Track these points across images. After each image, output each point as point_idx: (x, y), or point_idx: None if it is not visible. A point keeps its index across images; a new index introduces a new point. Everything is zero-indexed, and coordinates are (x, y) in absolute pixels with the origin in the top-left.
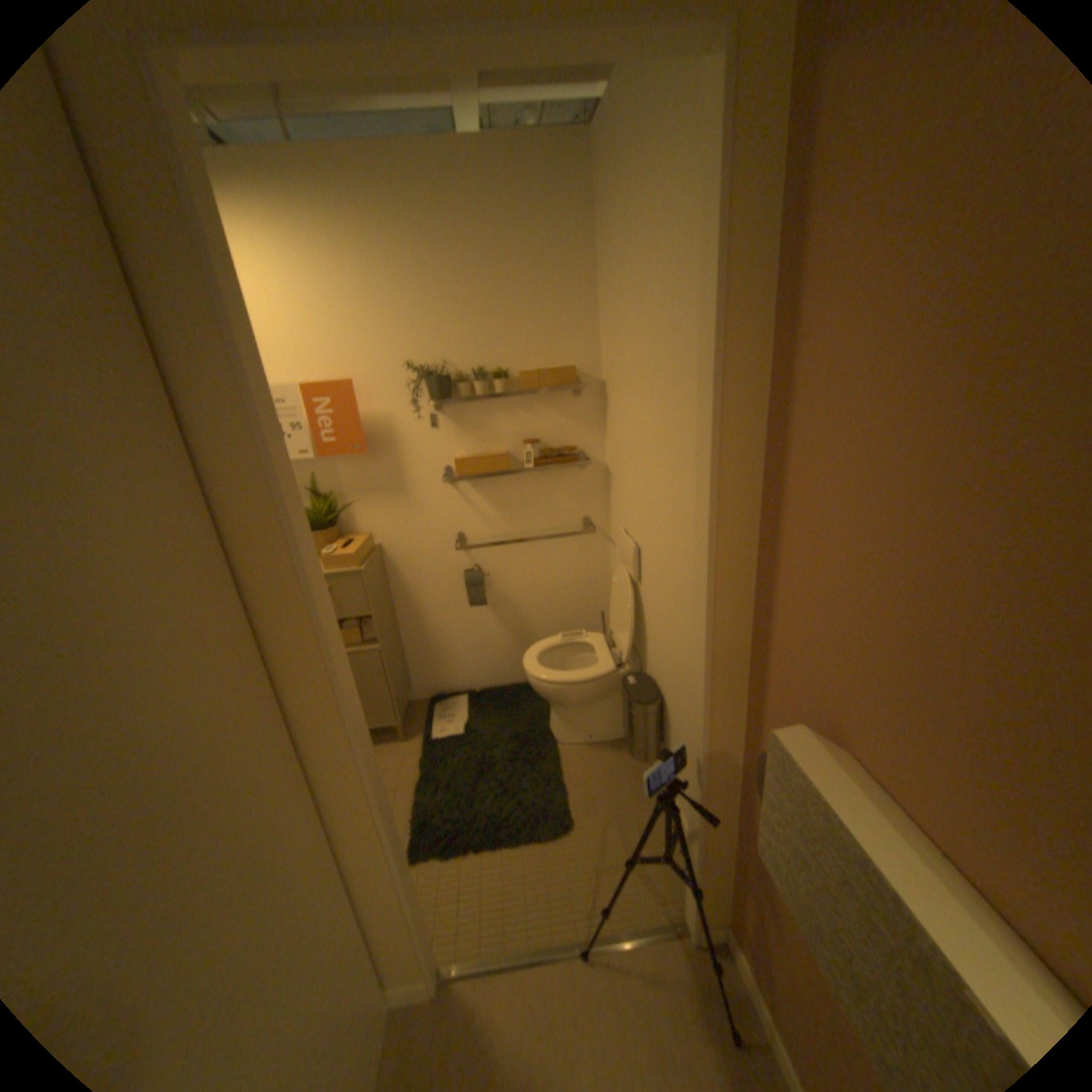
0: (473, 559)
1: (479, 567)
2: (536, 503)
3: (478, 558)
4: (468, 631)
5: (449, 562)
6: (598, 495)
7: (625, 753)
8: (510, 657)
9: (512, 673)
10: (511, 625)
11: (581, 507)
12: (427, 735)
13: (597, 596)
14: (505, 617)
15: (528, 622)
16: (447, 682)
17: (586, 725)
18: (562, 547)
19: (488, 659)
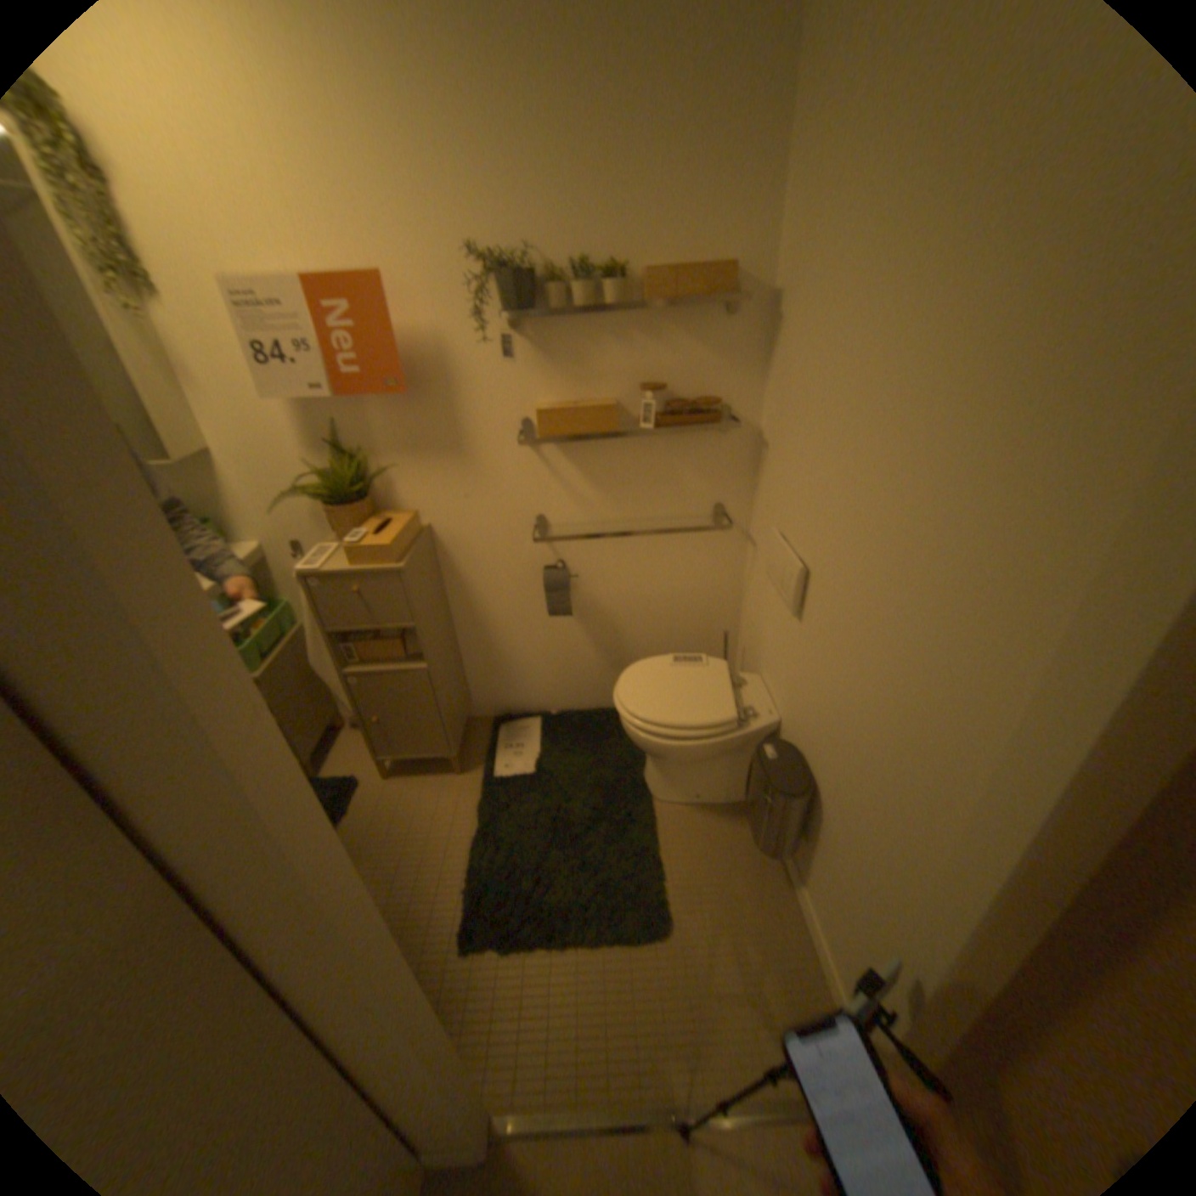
0: (555, 550)
1: (563, 561)
2: (650, 477)
3: (562, 550)
4: (544, 640)
5: (522, 553)
6: (741, 471)
7: (742, 822)
8: (597, 675)
9: (598, 693)
10: (601, 637)
11: (713, 487)
12: (488, 769)
13: (719, 608)
14: (593, 627)
15: (623, 635)
16: (515, 698)
17: (693, 781)
18: (680, 542)
19: (568, 676)
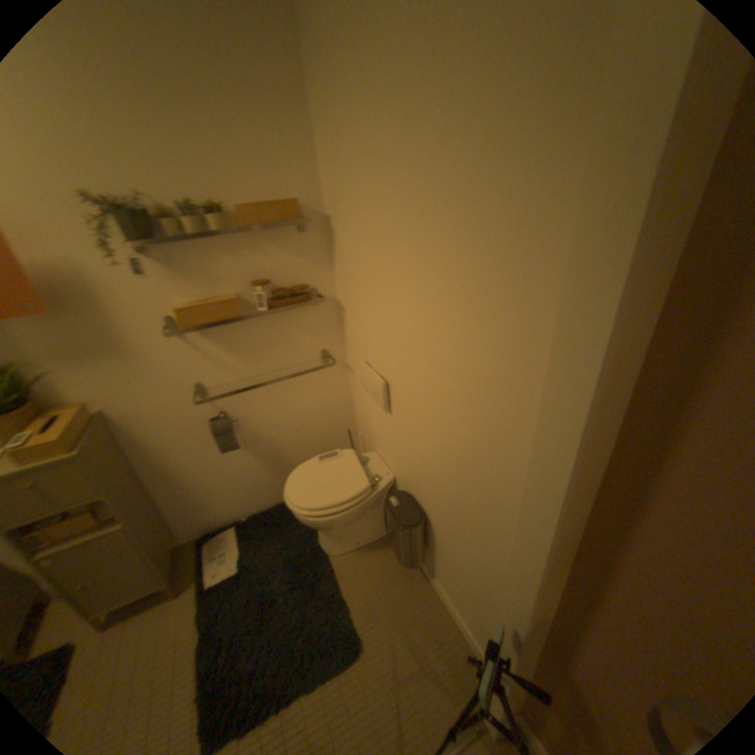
0: (214, 406)
1: (222, 413)
2: (272, 342)
3: (219, 404)
4: (221, 472)
5: (187, 414)
6: (331, 328)
7: (387, 550)
8: (268, 484)
9: (272, 495)
10: (264, 457)
11: (316, 341)
12: (196, 587)
13: (339, 415)
14: (257, 452)
15: (280, 451)
16: (208, 521)
17: (351, 535)
18: (304, 380)
19: (246, 491)
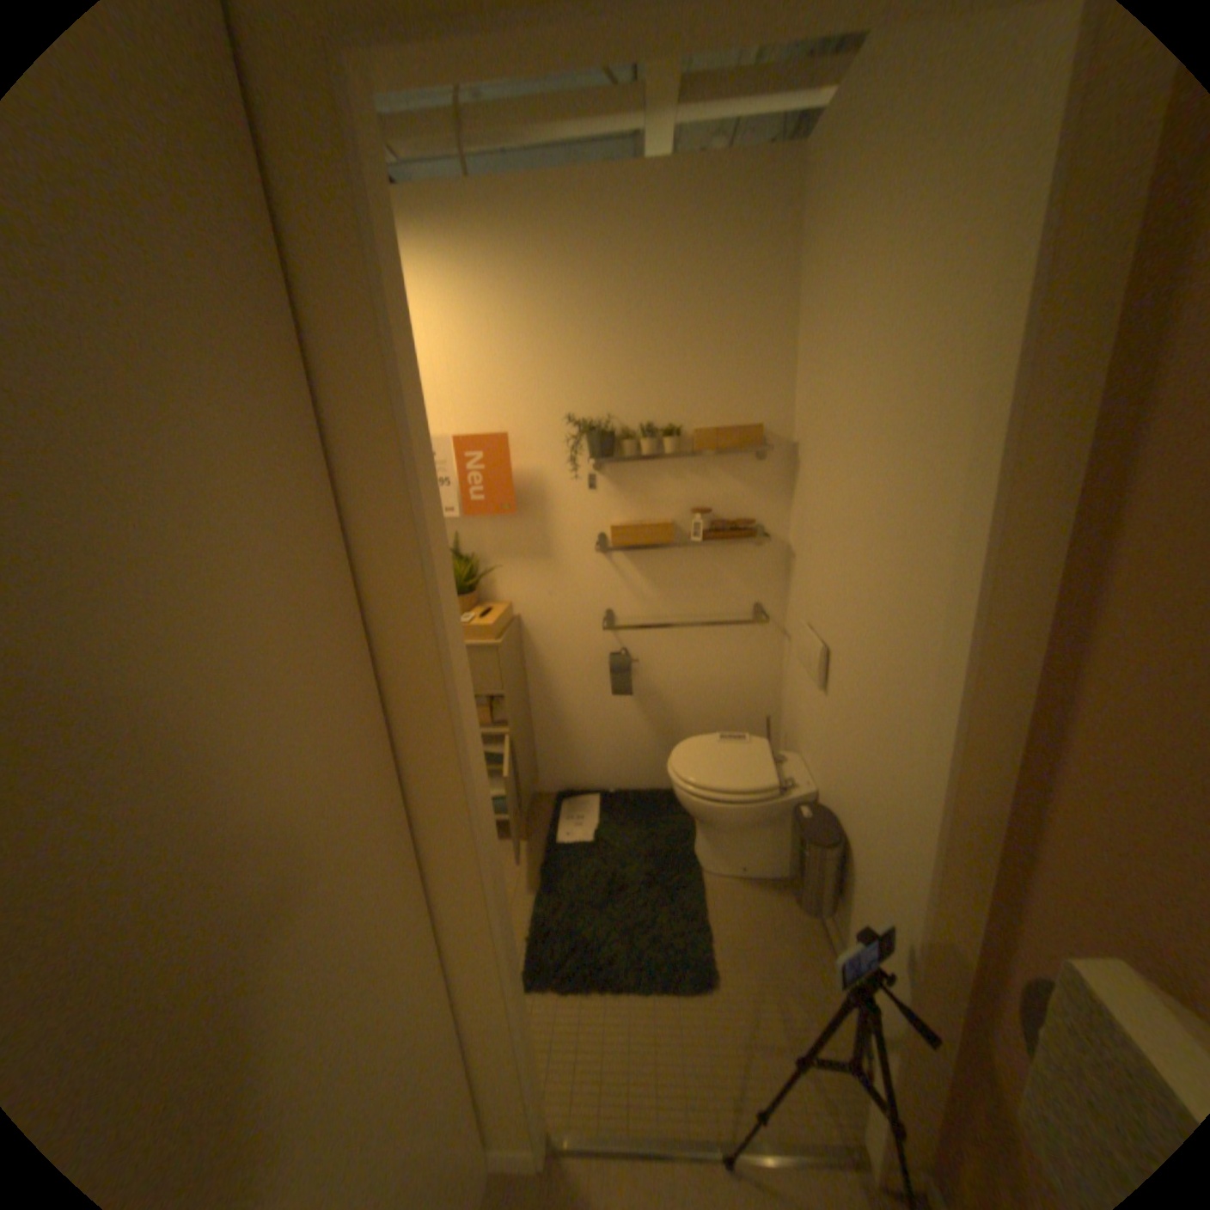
0: (620, 641)
1: (626, 650)
2: (700, 582)
3: (626, 640)
4: (607, 722)
5: (593, 642)
6: (776, 578)
7: (788, 898)
8: (652, 758)
9: (653, 776)
10: (657, 720)
11: (753, 591)
12: (552, 837)
13: (763, 698)
14: (651, 711)
15: (677, 720)
16: (578, 777)
17: (741, 855)
18: (726, 637)
19: (627, 757)
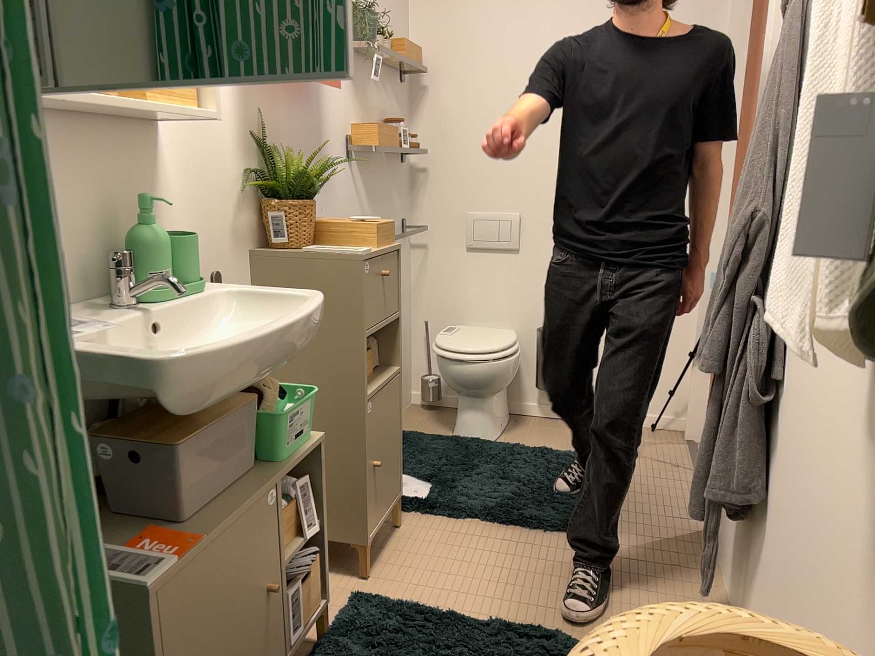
0: None
1: None
2: (387, 201)
3: None
4: None
5: None
6: (409, 199)
7: (526, 424)
8: None
9: None
10: None
11: (403, 211)
12: (416, 498)
13: (408, 314)
14: None
15: None
16: None
17: (499, 414)
18: None
19: None
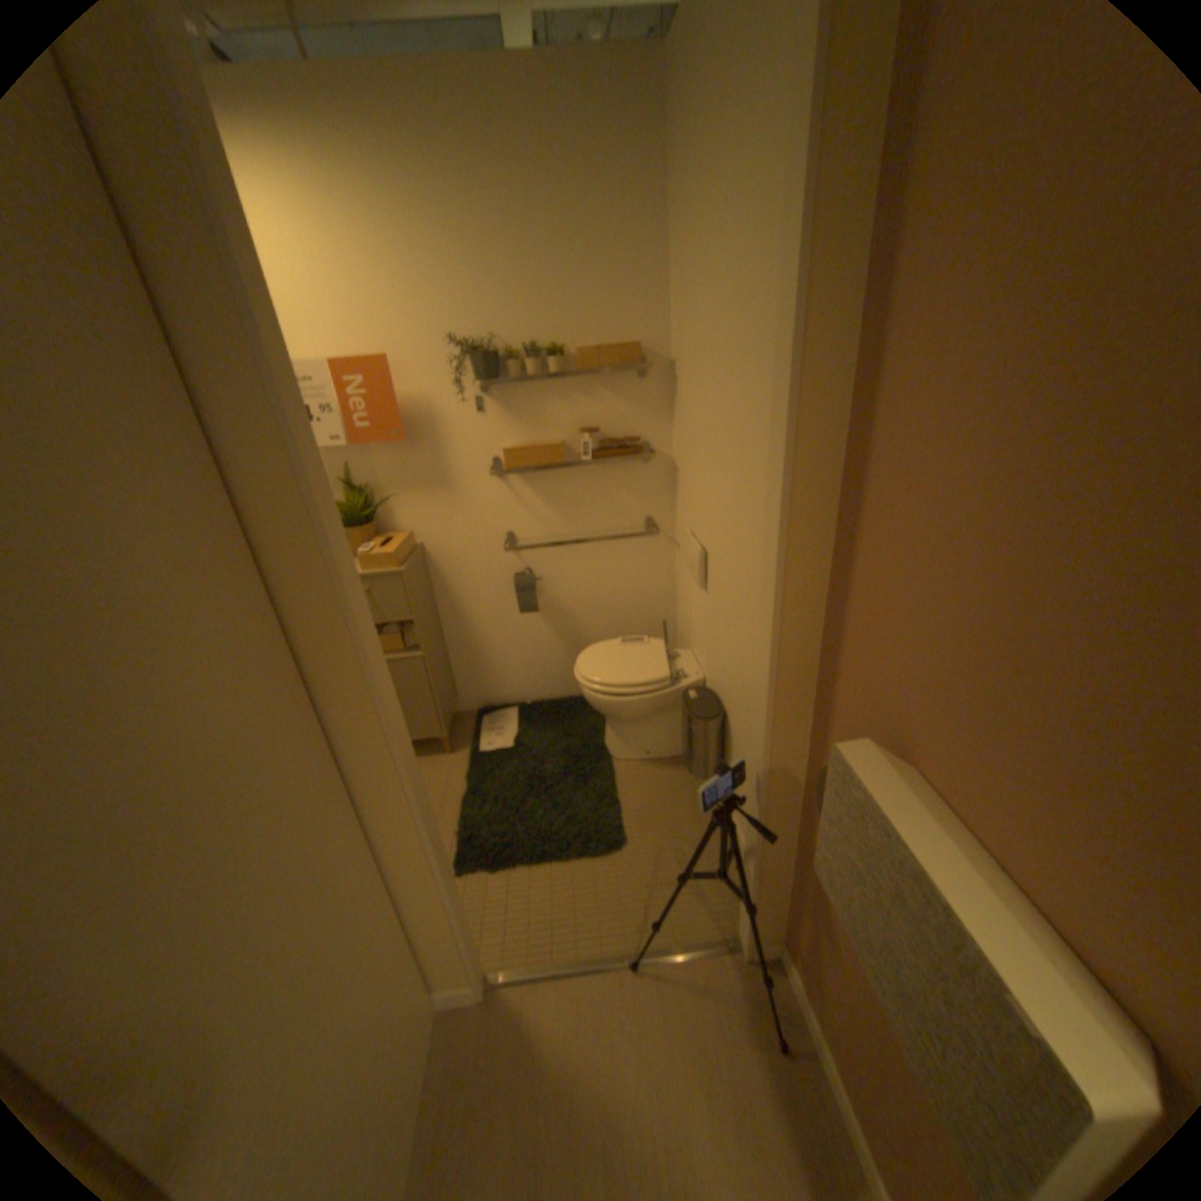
0: (523, 562)
1: (530, 571)
2: (594, 500)
3: (529, 561)
4: (518, 640)
5: (497, 565)
6: (663, 493)
7: (684, 770)
8: (564, 669)
9: (566, 685)
10: (565, 634)
11: (643, 506)
12: (475, 748)
13: (659, 605)
14: (558, 626)
15: (584, 632)
16: (496, 694)
17: (643, 741)
18: (622, 551)
19: (540, 671)
